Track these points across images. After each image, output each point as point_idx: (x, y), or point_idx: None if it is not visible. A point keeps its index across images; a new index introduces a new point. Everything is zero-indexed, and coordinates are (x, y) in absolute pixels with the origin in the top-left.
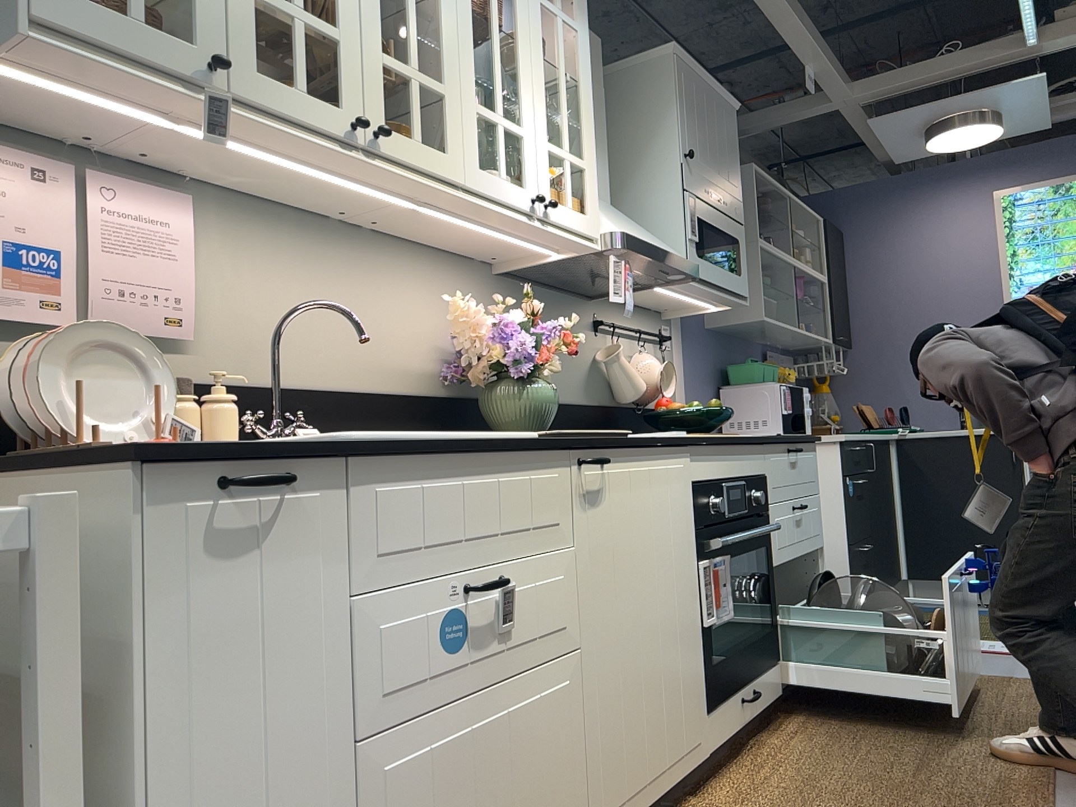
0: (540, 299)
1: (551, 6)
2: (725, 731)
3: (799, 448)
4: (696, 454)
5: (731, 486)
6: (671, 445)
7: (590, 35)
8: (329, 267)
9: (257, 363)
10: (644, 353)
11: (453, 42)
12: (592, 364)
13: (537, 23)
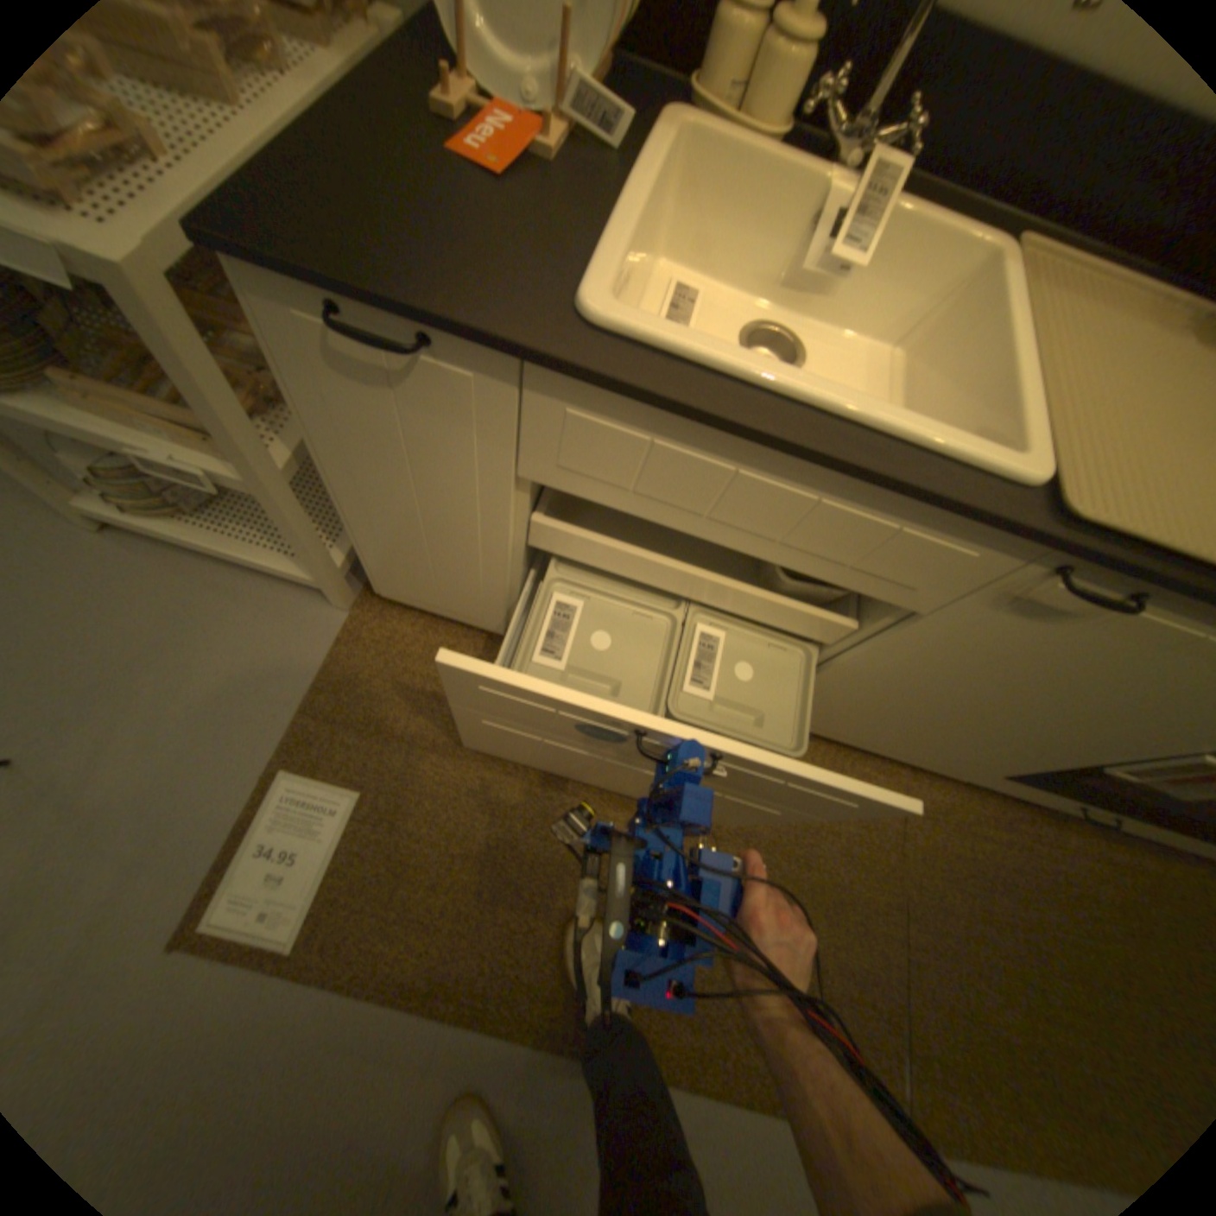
0: None
1: None
2: (1019, 795)
3: None
4: None
5: None
6: None
7: None
8: None
9: None
10: None
11: None
12: None
13: None
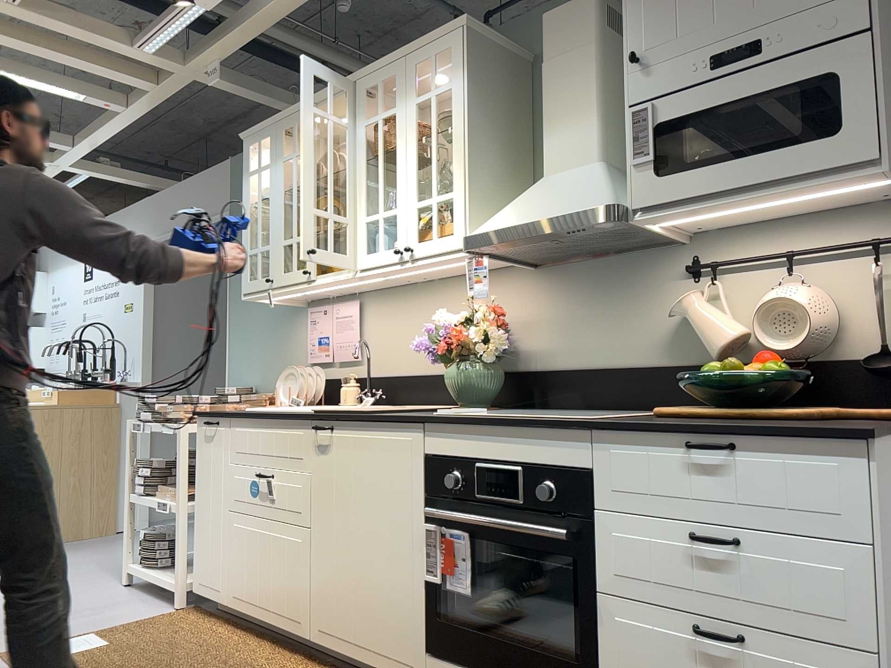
0: (591, 271)
1: (423, 97)
2: None
3: (736, 443)
4: (431, 431)
5: (496, 468)
6: (390, 421)
7: (568, 8)
8: (415, 309)
9: (384, 365)
10: (790, 284)
11: (352, 193)
12: (678, 318)
13: (411, 122)
